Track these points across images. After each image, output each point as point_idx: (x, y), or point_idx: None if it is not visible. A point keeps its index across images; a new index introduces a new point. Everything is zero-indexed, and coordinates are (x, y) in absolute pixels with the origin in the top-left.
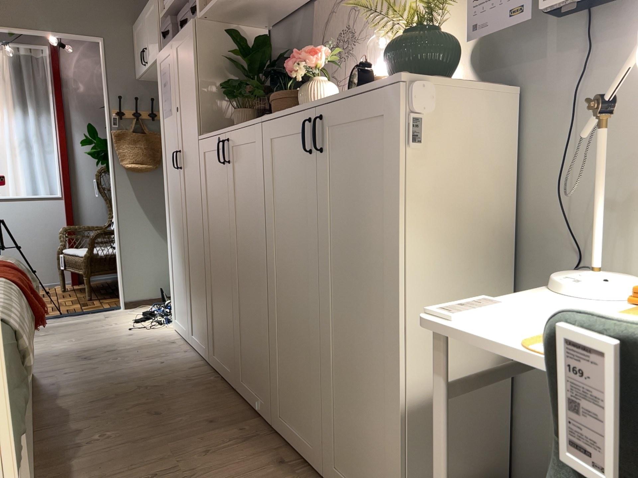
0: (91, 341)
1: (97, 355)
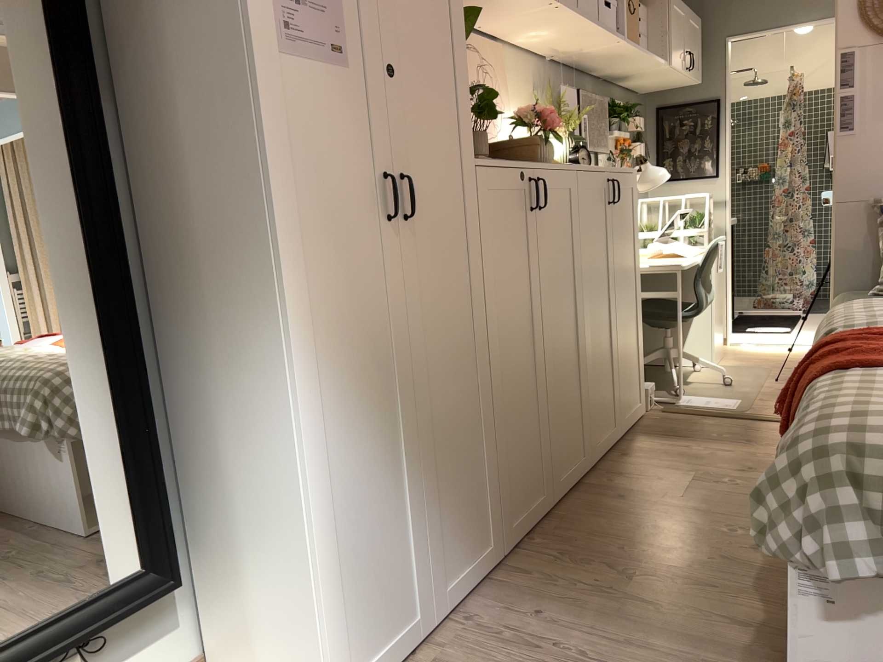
0: None
1: None
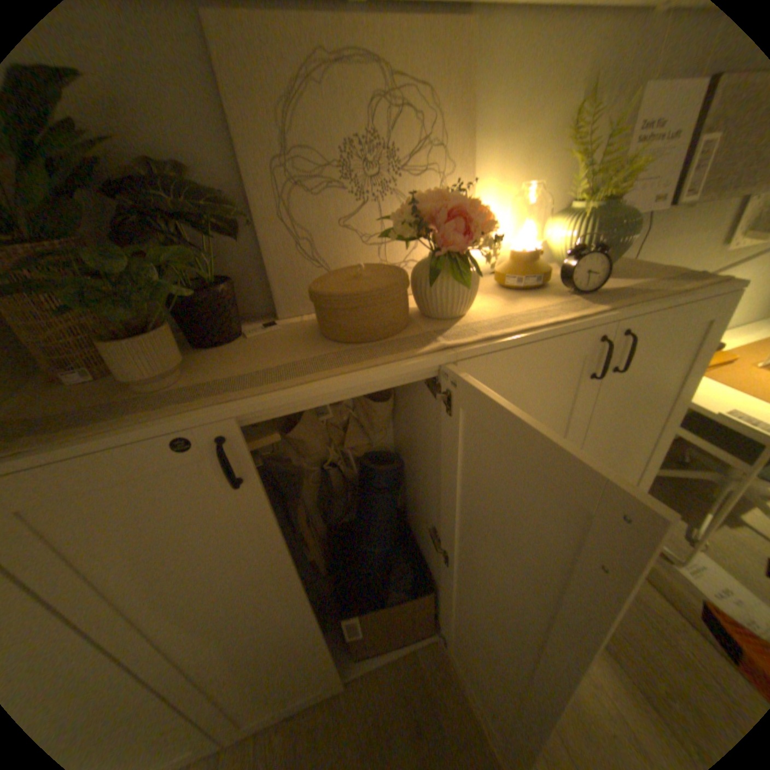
0: None
1: None
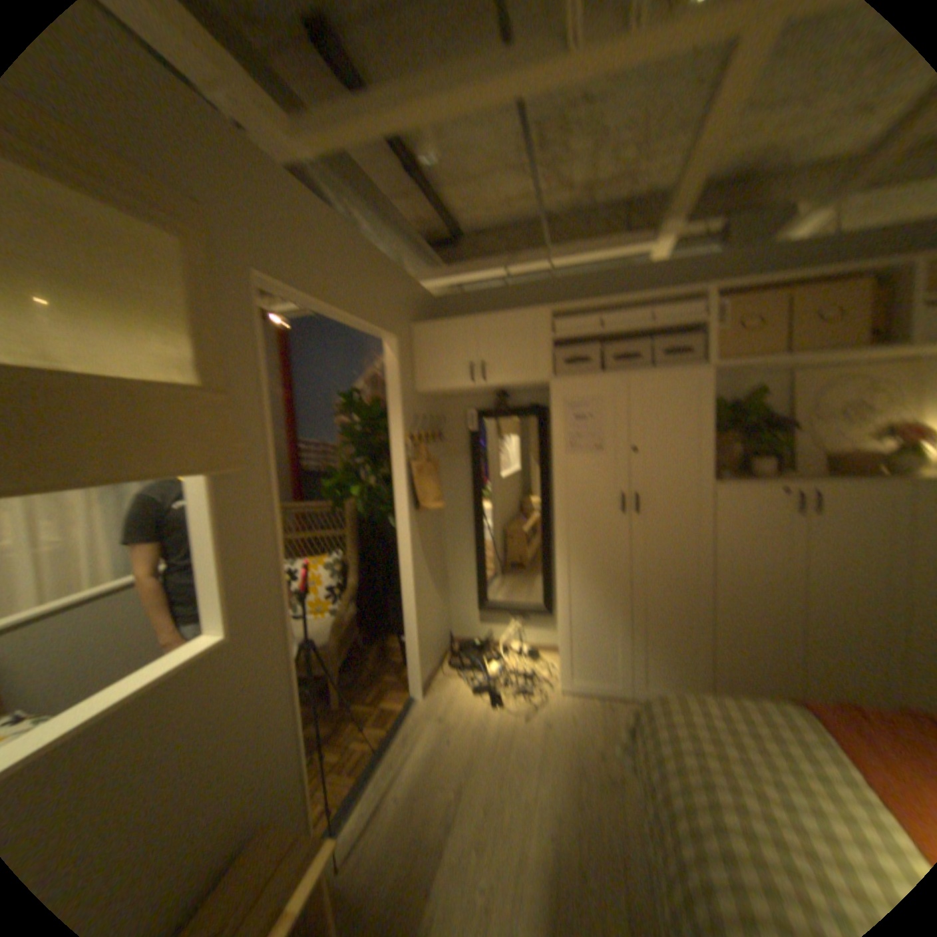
0: (542, 762)
1: (608, 772)
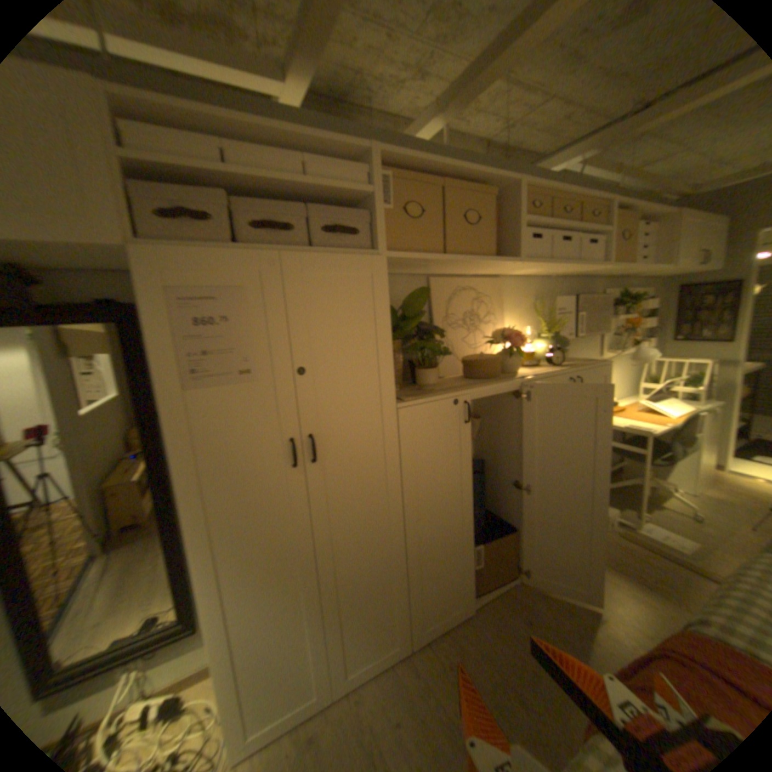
0: None
1: None
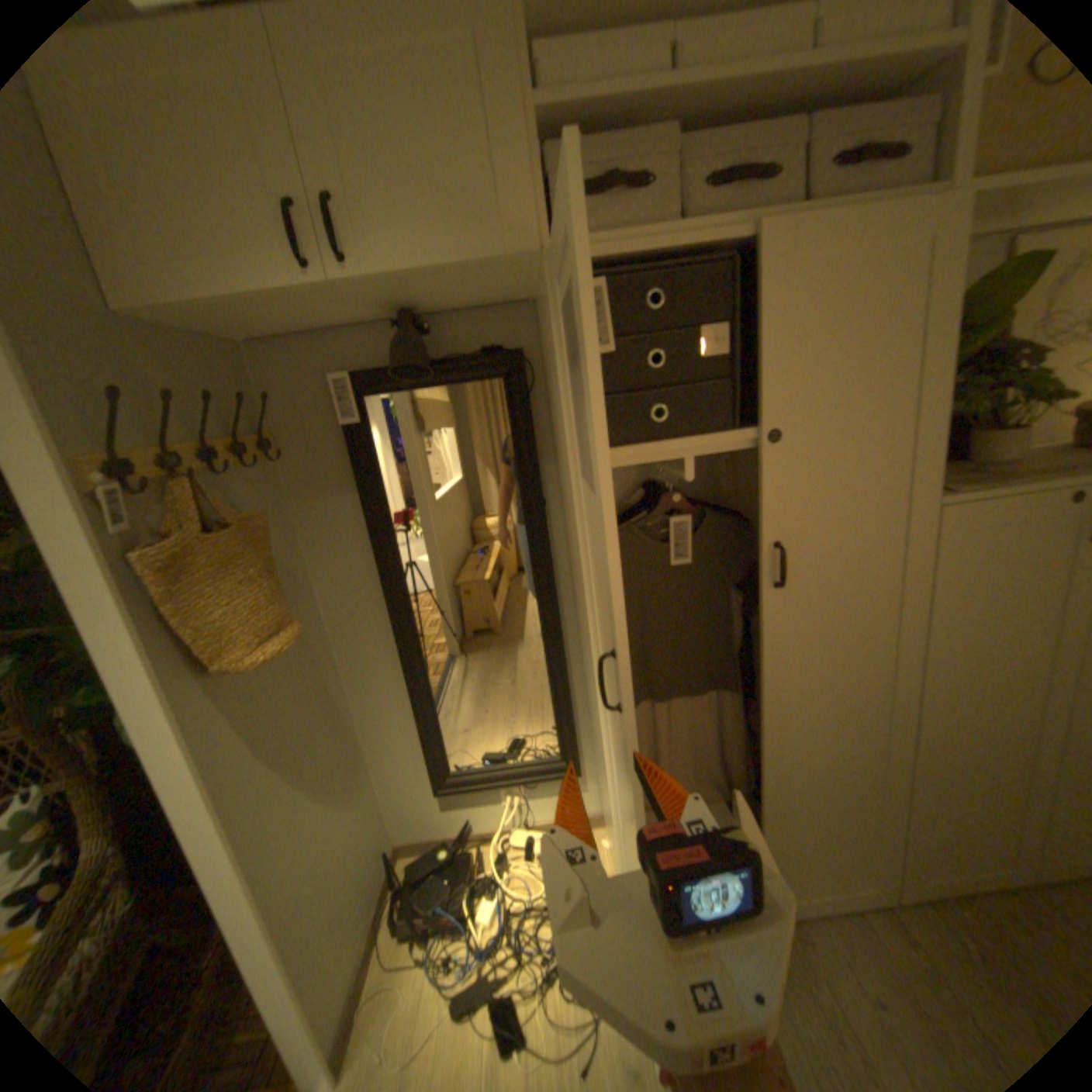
0: None
1: None
